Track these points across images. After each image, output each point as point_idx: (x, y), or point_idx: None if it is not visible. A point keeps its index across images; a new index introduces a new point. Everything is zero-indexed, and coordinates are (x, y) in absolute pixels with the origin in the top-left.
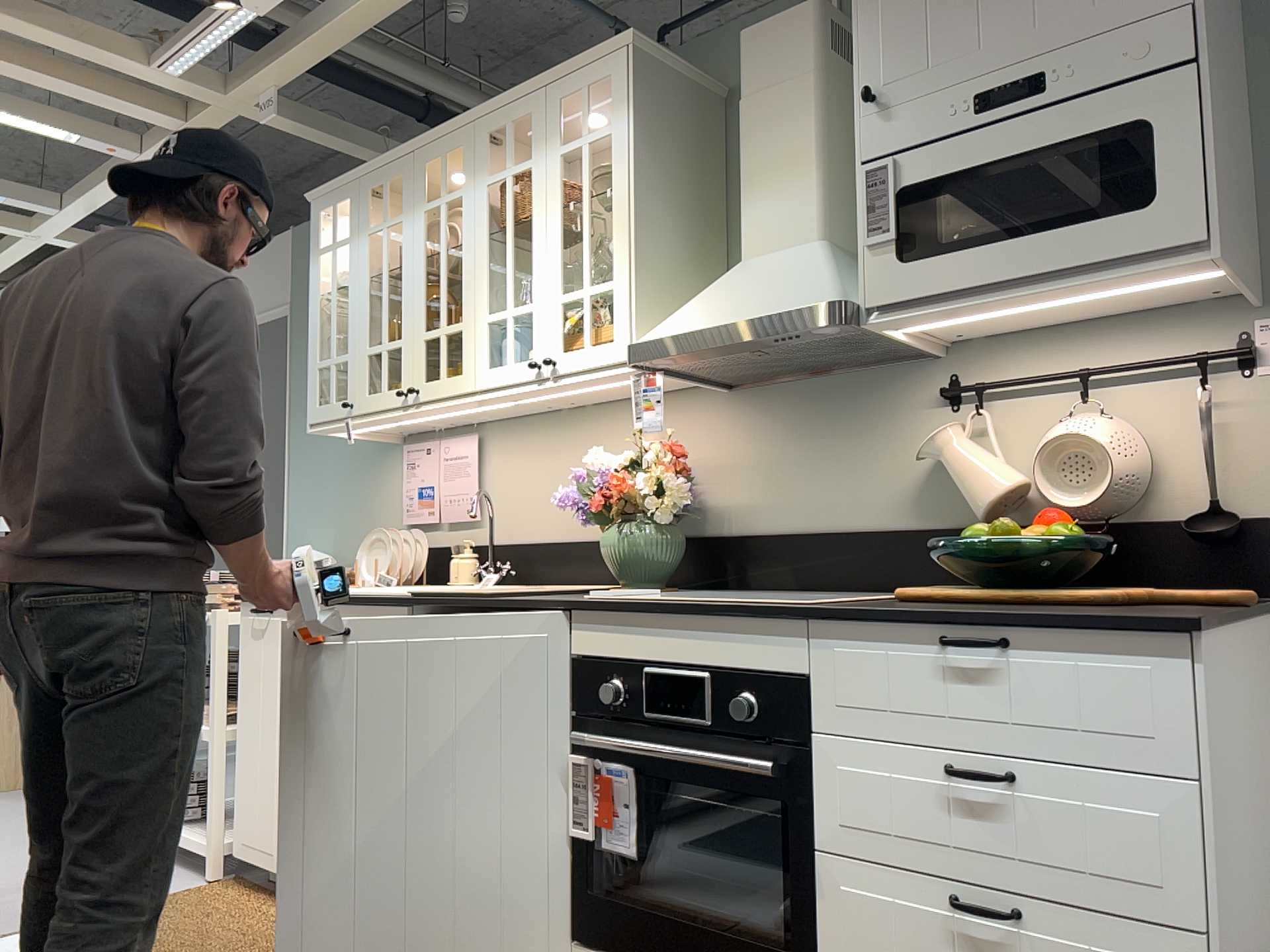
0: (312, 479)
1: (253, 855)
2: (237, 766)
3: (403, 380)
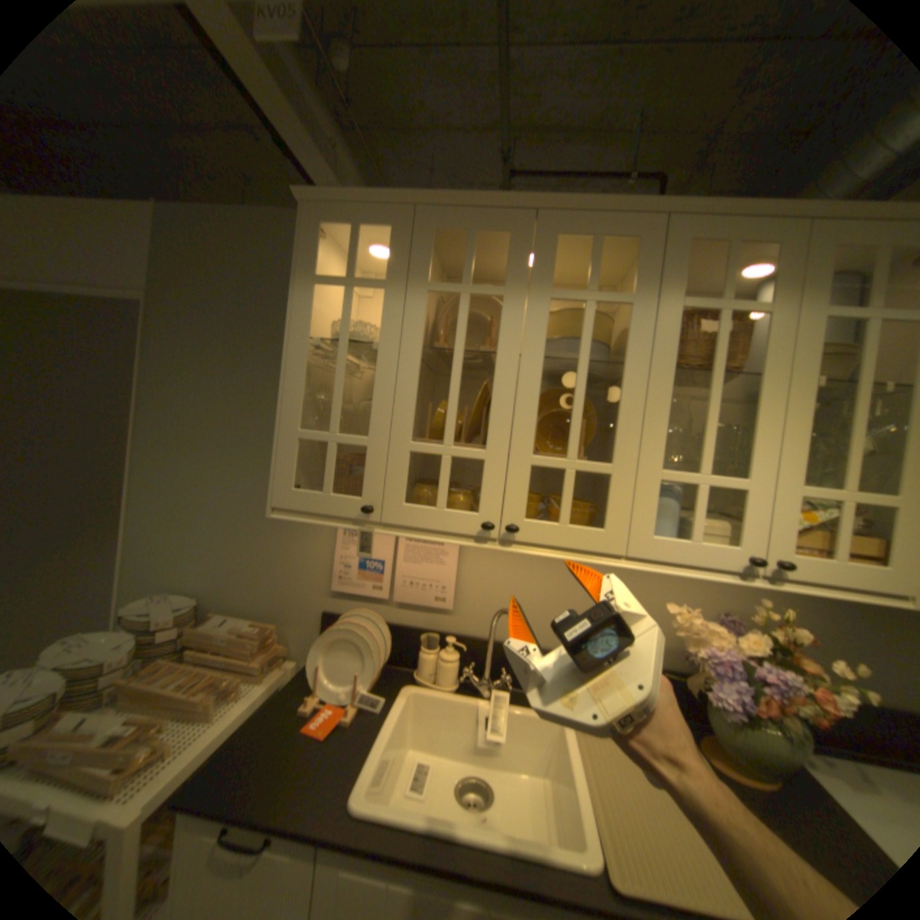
0: (174, 503)
1: None
2: None
3: (486, 505)
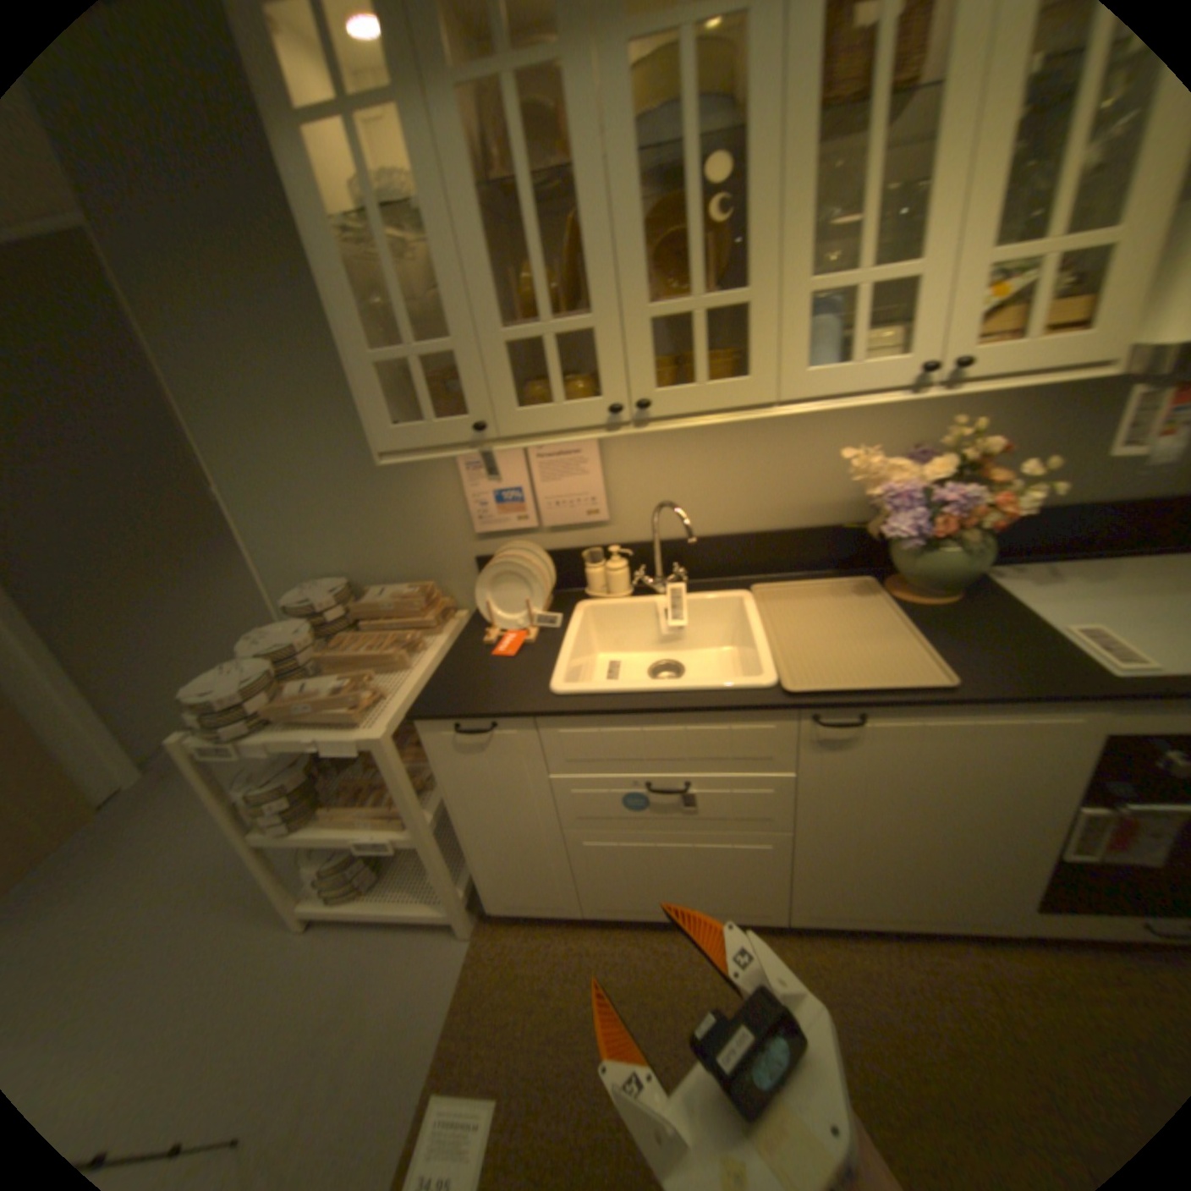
0: (273, 487)
1: (526, 912)
2: (468, 857)
3: (610, 385)
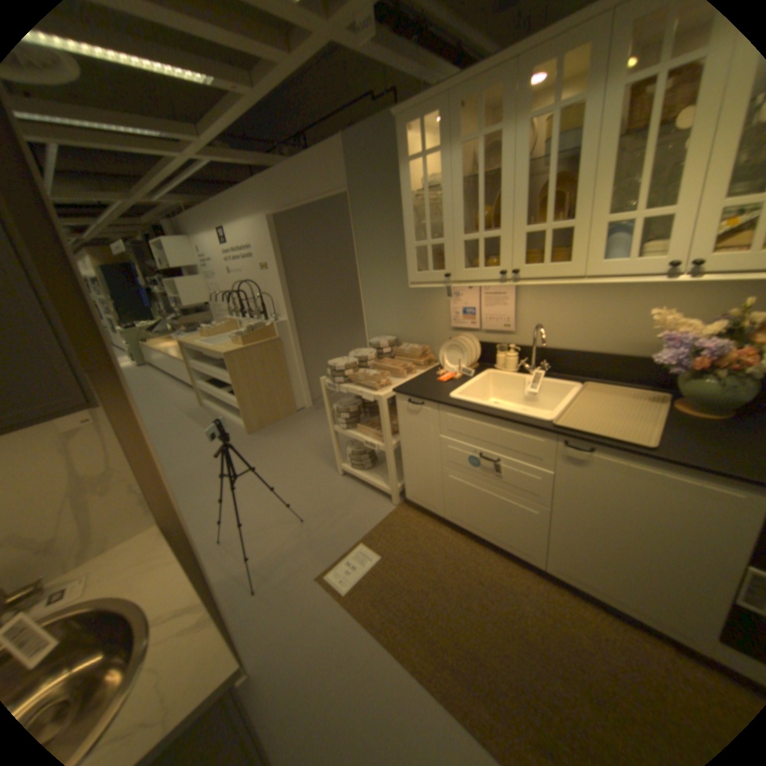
0: (378, 295)
1: (421, 504)
2: (403, 465)
3: (502, 262)
